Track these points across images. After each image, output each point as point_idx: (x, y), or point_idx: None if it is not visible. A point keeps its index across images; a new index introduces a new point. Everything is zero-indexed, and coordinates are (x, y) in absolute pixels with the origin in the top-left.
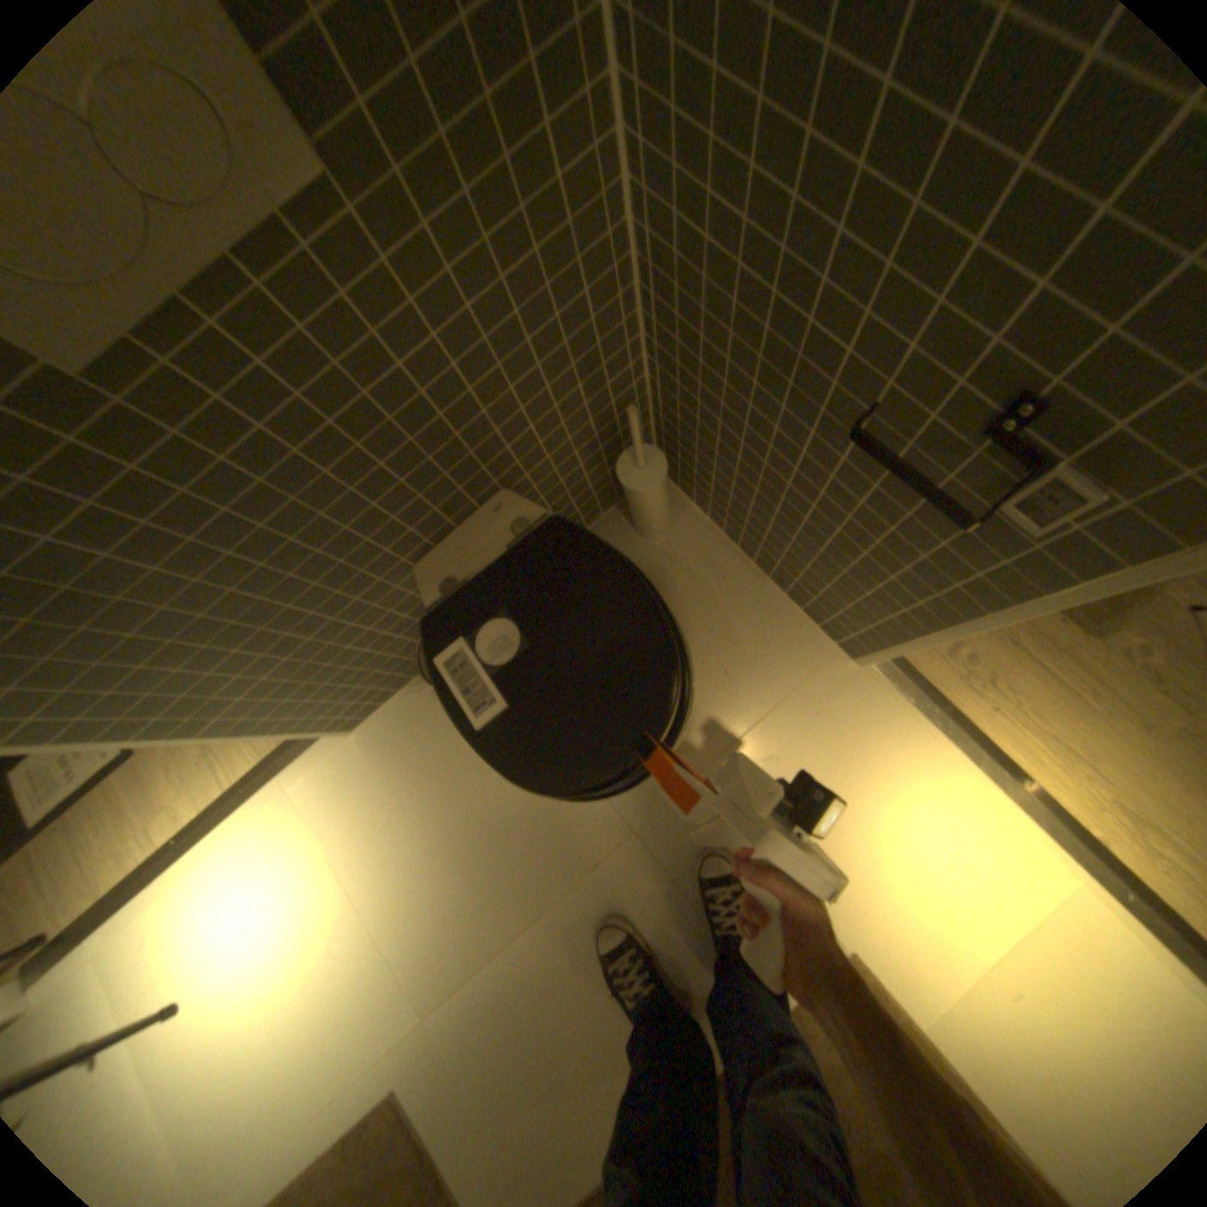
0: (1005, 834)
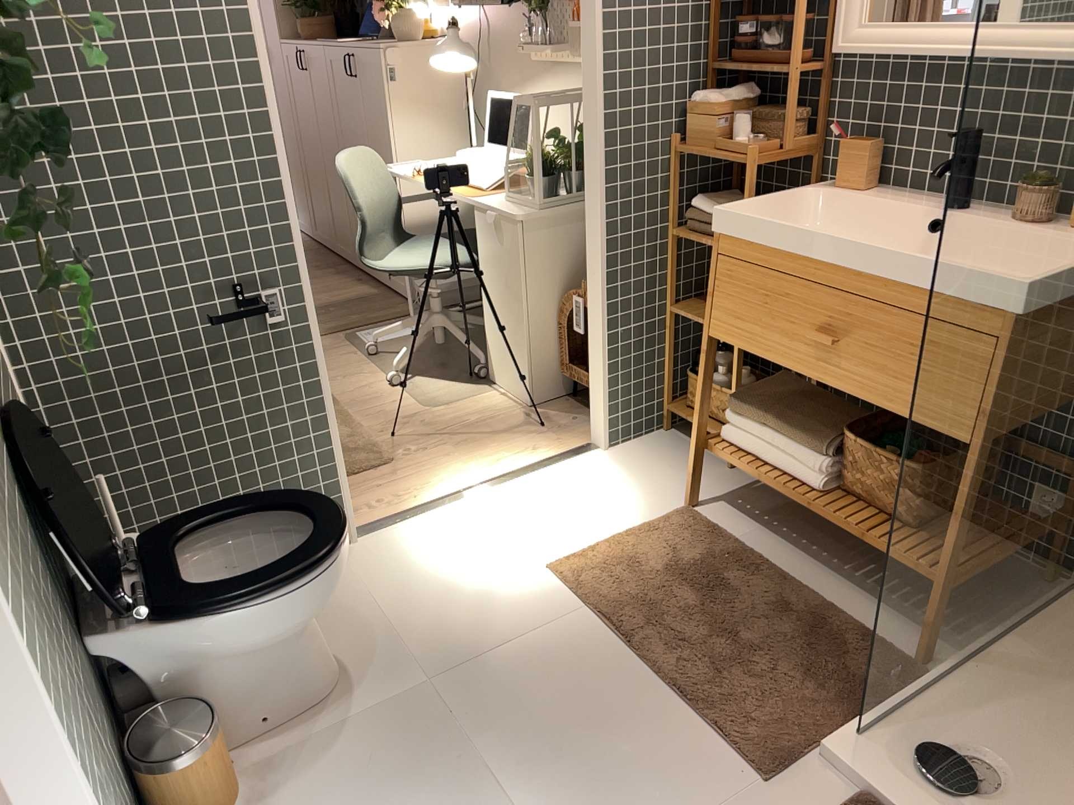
0: (484, 502)
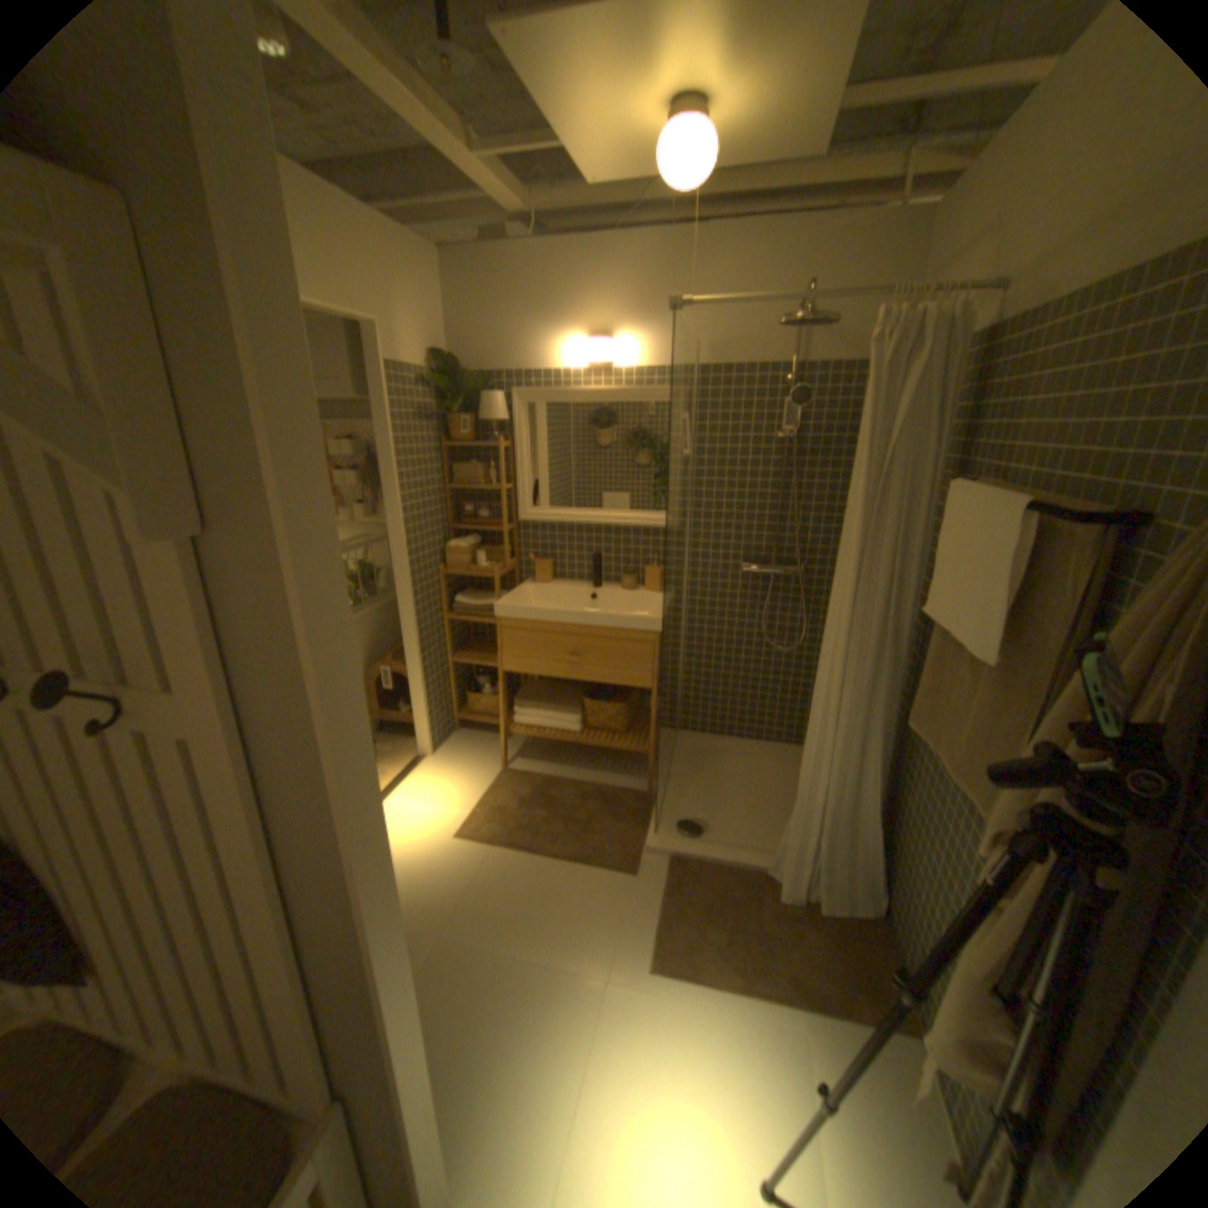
0: None
